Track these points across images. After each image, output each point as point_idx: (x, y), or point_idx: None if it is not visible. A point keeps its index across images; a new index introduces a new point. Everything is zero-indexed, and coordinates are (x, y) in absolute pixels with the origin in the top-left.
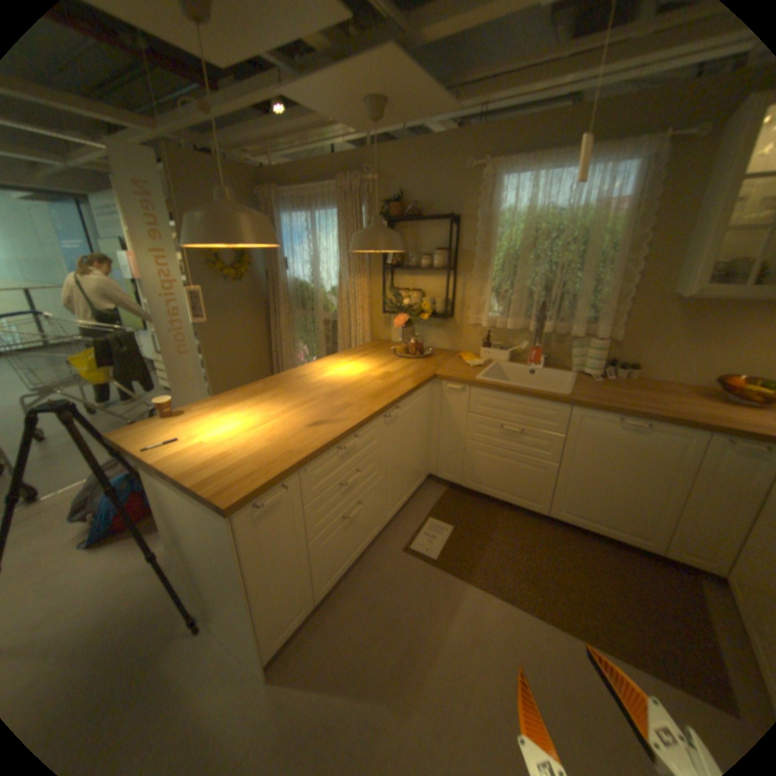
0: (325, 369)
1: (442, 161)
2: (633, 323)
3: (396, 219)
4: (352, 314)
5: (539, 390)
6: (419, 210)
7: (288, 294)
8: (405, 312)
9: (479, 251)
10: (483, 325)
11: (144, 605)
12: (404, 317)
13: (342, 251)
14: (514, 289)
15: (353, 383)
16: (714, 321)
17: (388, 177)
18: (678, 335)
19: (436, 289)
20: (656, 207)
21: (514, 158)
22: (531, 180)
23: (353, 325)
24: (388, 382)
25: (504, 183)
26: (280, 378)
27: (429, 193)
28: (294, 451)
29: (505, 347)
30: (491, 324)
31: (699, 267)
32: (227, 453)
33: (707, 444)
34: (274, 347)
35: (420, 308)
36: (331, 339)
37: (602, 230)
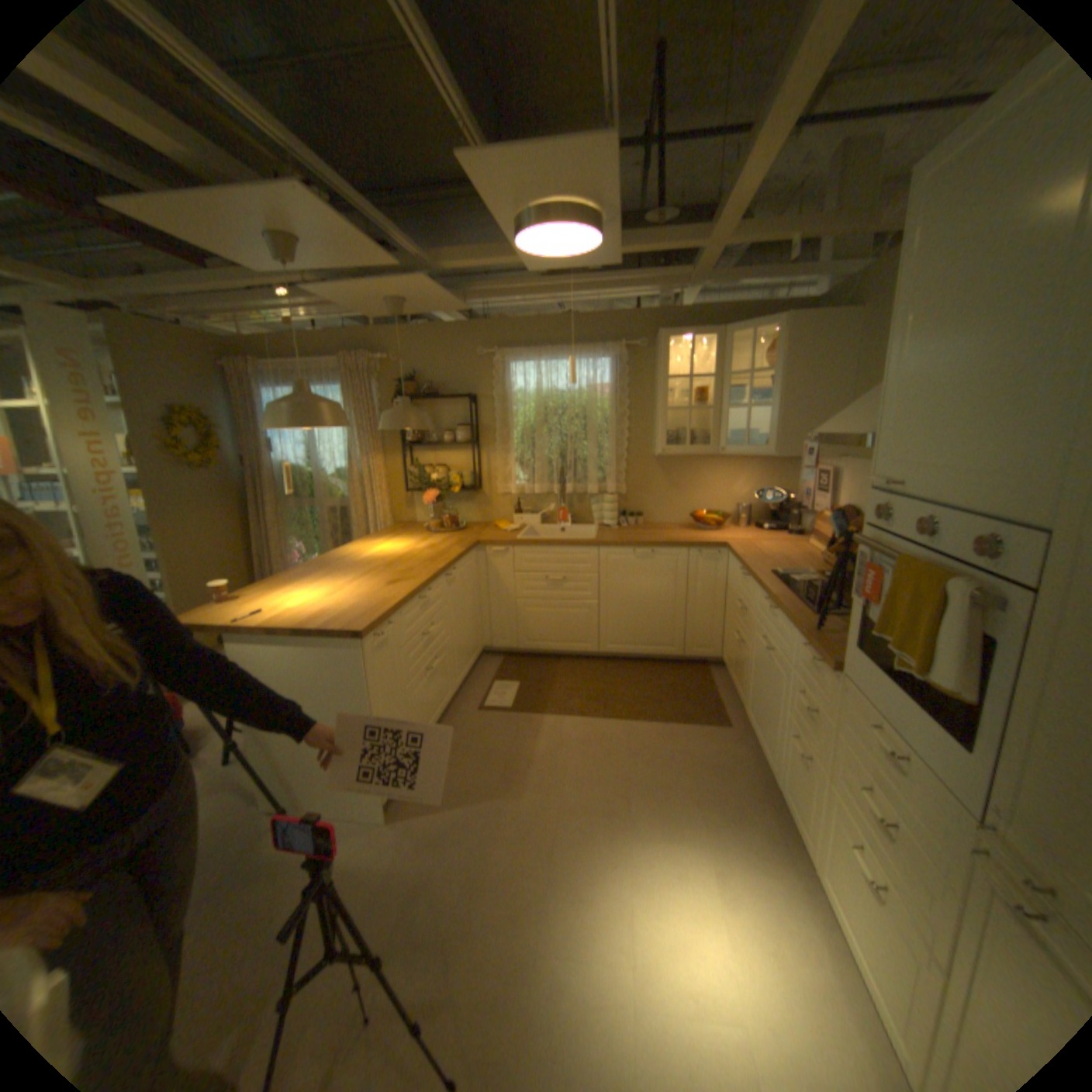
0: (363, 550)
1: (453, 347)
2: (630, 480)
3: (412, 397)
4: (369, 497)
5: (571, 539)
6: (435, 389)
7: (273, 481)
8: (432, 488)
9: (499, 427)
10: (513, 494)
11: (204, 825)
12: (435, 492)
13: (351, 429)
14: (536, 458)
15: (403, 556)
16: (679, 474)
17: (398, 357)
18: (660, 487)
19: (461, 464)
20: (626, 393)
21: (518, 350)
22: (535, 369)
23: (371, 509)
24: (437, 550)
25: (513, 370)
26: (318, 562)
27: (444, 375)
28: (388, 599)
29: (536, 512)
30: (519, 492)
31: (657, 435)
32: (325, 610)
33: (686, 557)
34: (256, 548)
35: (450, 482)
36: (339, 529)
37: (594, 409)
